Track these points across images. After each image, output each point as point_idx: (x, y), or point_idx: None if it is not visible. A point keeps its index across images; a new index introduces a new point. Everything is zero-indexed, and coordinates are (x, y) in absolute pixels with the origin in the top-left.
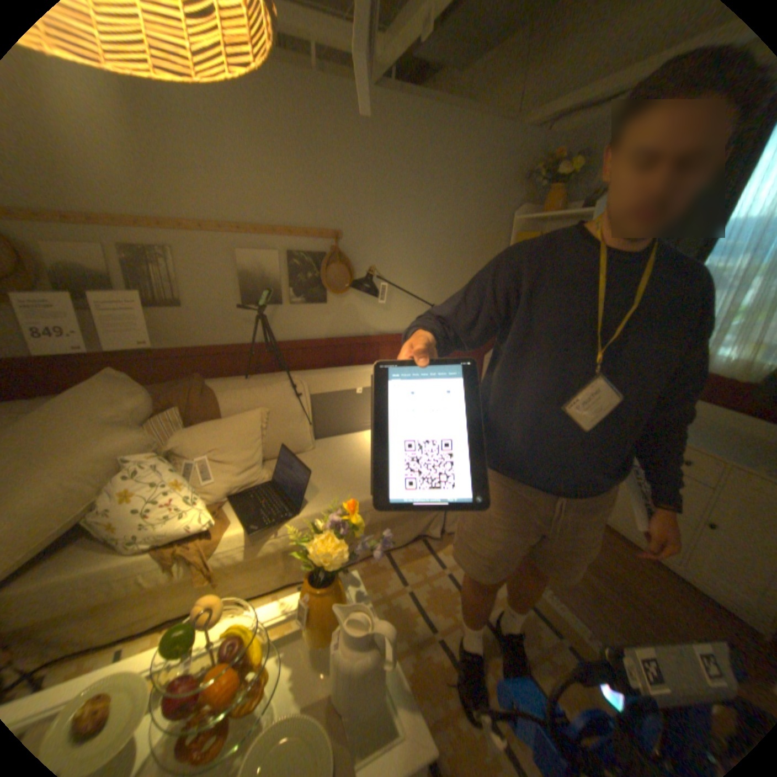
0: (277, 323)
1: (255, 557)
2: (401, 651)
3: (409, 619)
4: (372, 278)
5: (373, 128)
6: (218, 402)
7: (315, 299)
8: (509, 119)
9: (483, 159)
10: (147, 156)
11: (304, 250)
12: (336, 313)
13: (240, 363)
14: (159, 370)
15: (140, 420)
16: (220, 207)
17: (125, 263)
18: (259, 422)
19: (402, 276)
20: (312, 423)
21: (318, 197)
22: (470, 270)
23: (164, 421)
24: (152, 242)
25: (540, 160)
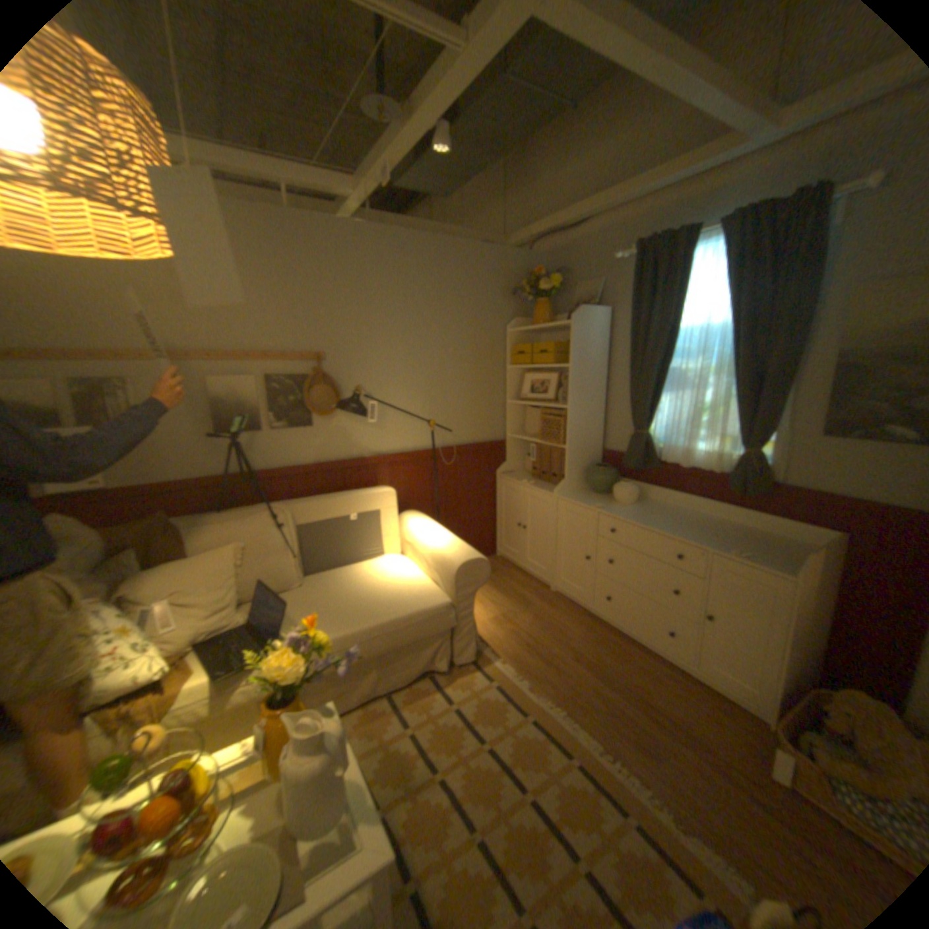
0: (257, 450)
1: (225, 712)
2: (396, 798)
3: (408, 764)
4: (360, 397)
5: (350, 256)
6: (185, 540)
7: (300, 423)
8: (488, 243)
9: (467, 279)
10: (108, 291)
11: (285, 373)
12: (325, 436)
13: (216, 497)
14: (116, 512)
15: (90, 567)
16: (189, 336)
17: (80, 398)
18: (234, 559)
19: (395, 394)
20: (298, 556)
21: (297, 321)
22: (468, 384)
23: (119, 565)
24: (112, 375)
25: (525, 277)
